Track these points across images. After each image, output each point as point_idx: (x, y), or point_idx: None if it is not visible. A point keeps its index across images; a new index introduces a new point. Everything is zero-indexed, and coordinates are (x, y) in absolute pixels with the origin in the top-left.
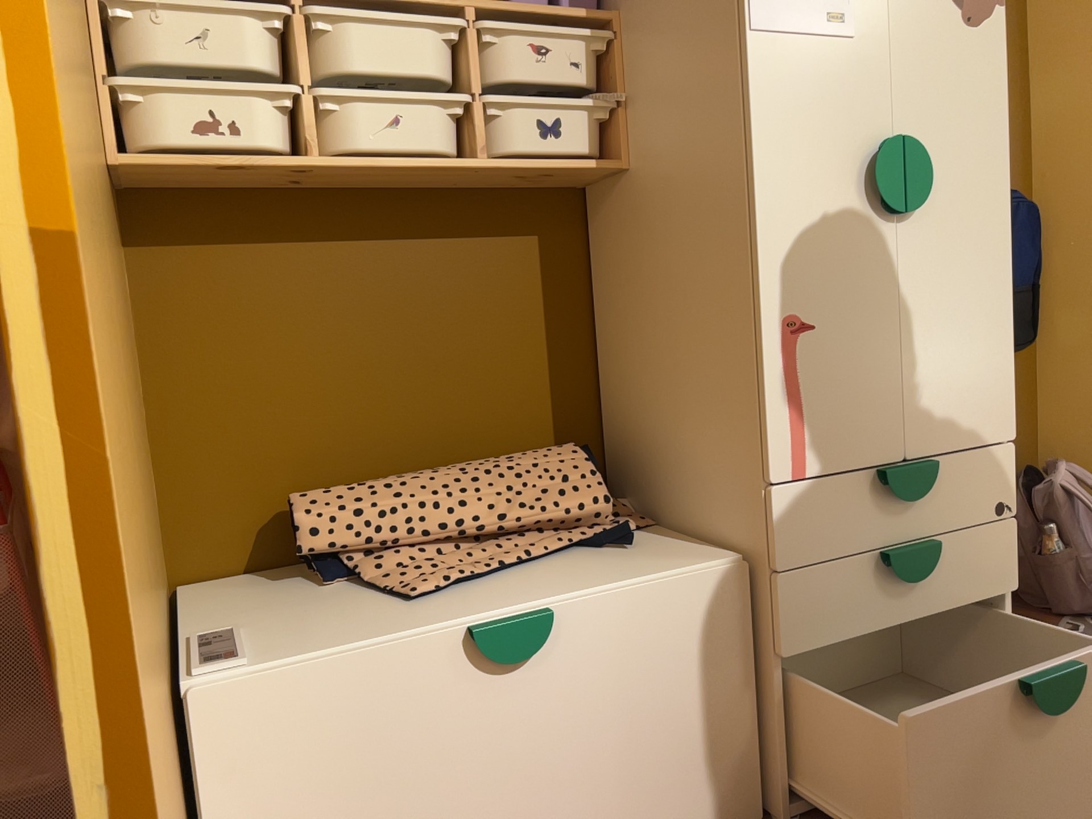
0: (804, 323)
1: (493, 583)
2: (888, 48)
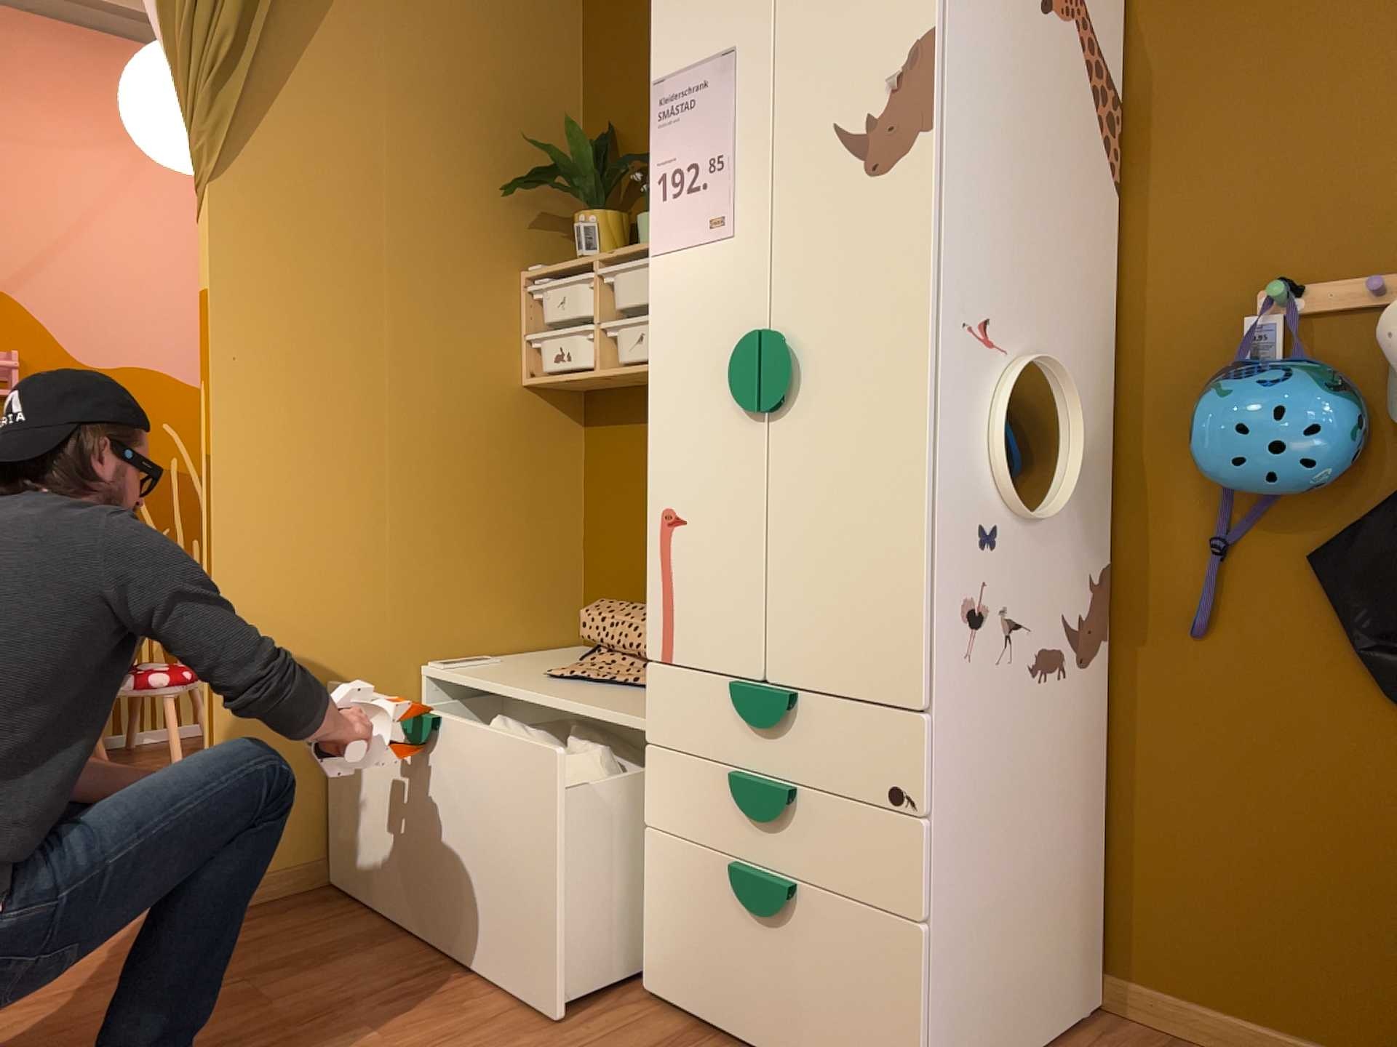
0: (676, 516)
1: (585, 686)
2: (769, 235)
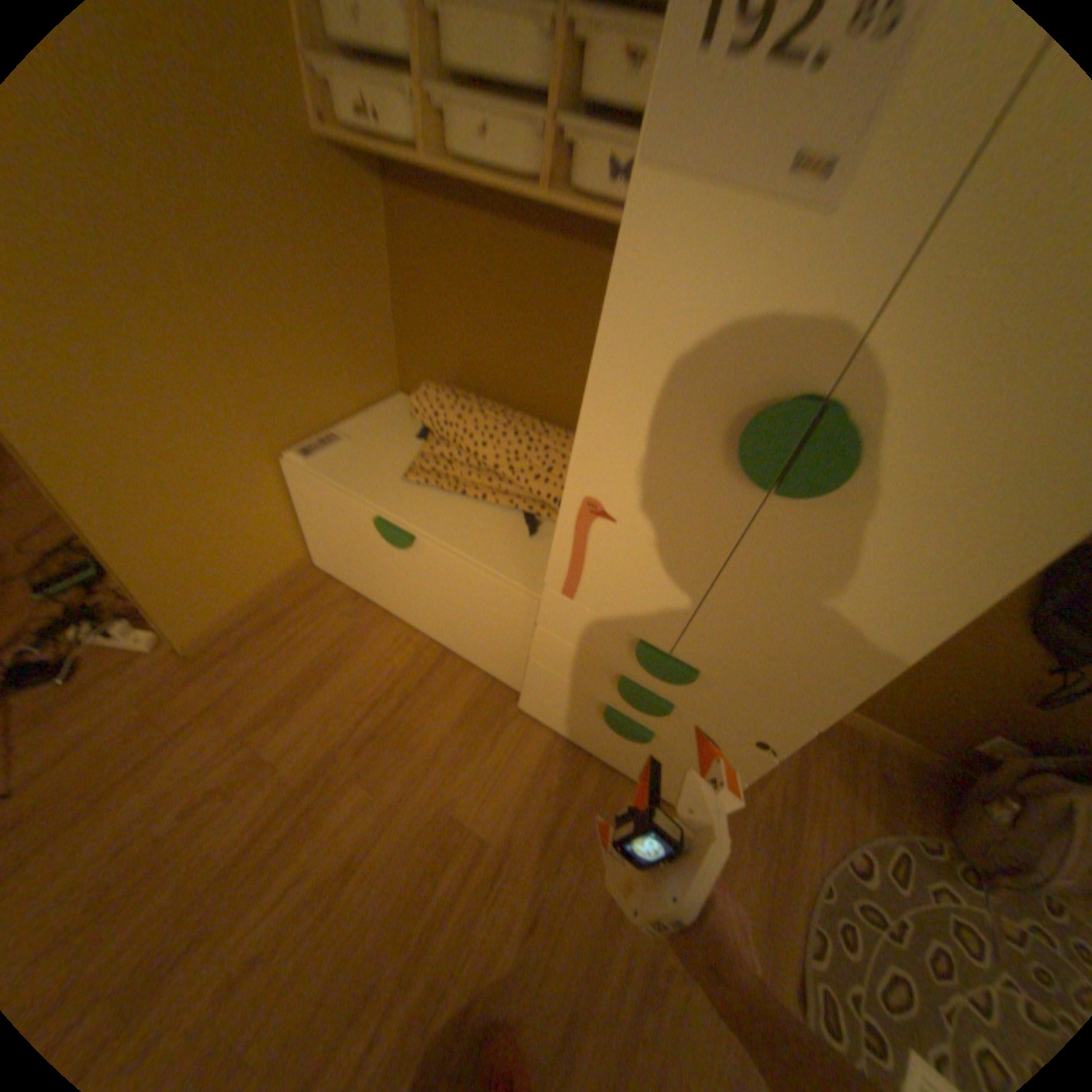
0: (604, 512)
1: (445, 500)
2: (914, 251)
